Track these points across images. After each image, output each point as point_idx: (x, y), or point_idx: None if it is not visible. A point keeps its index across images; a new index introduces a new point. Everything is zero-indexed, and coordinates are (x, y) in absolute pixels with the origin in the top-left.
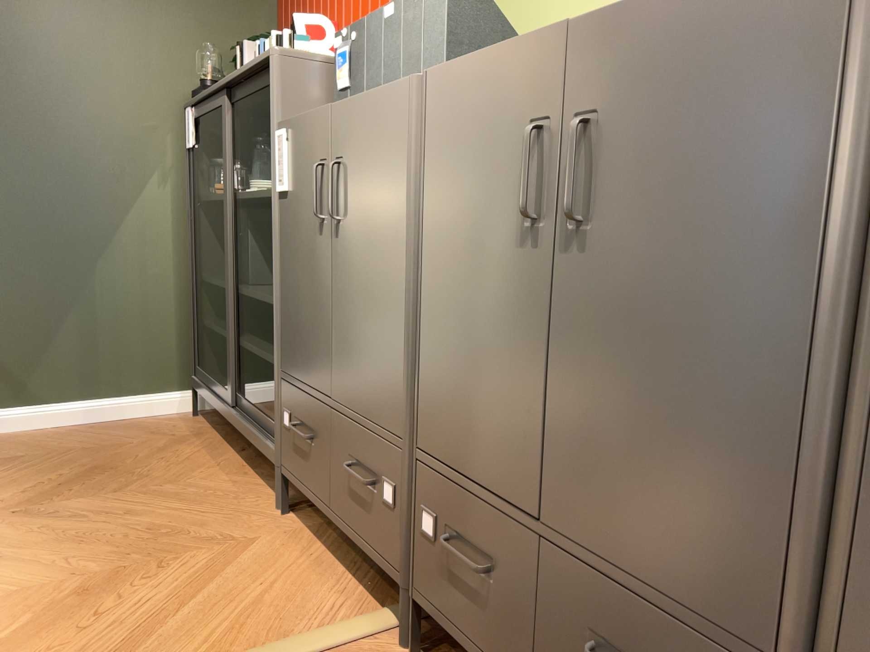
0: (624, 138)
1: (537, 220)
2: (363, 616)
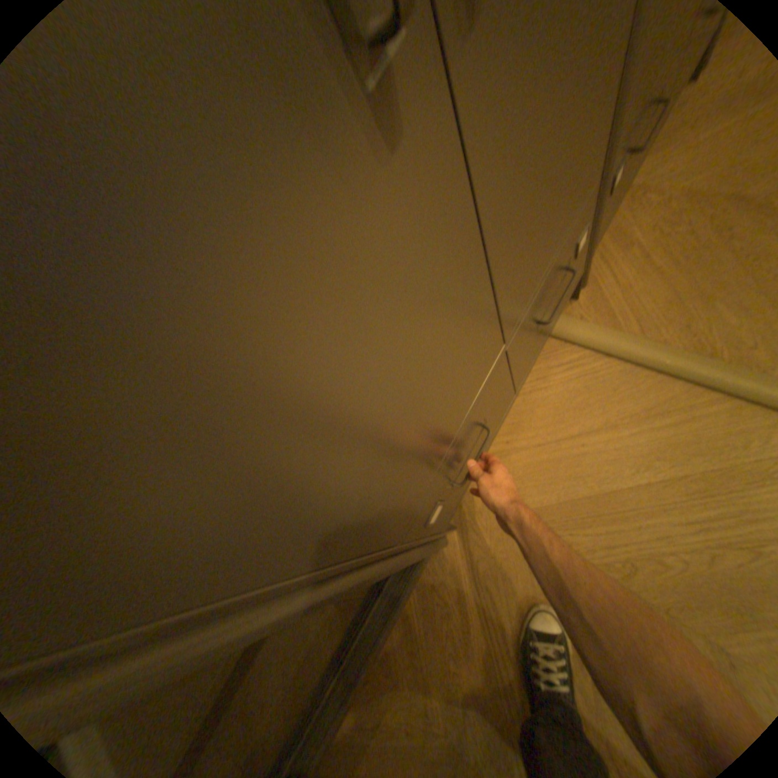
0: None
1: None
2: (563, 340)
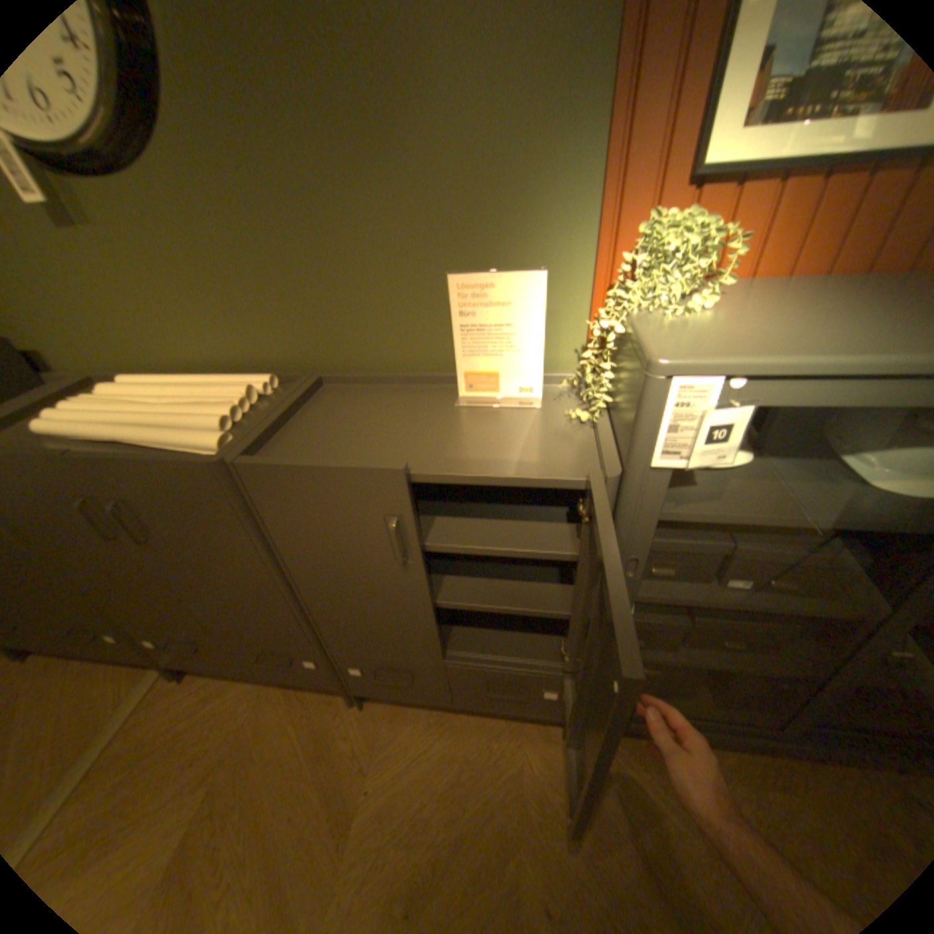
0: (143, 514)
1: (115, 539)
2: (136, 683)
